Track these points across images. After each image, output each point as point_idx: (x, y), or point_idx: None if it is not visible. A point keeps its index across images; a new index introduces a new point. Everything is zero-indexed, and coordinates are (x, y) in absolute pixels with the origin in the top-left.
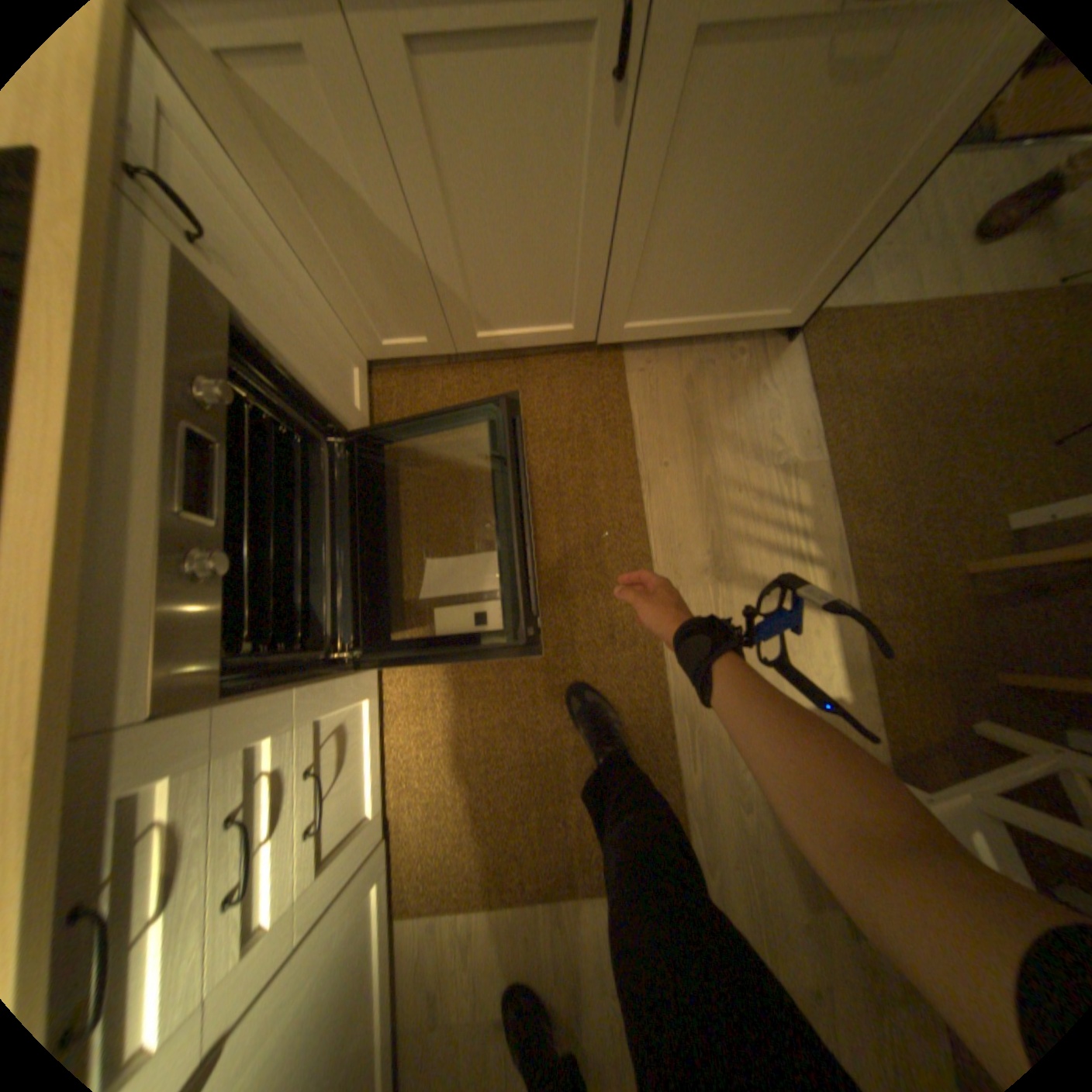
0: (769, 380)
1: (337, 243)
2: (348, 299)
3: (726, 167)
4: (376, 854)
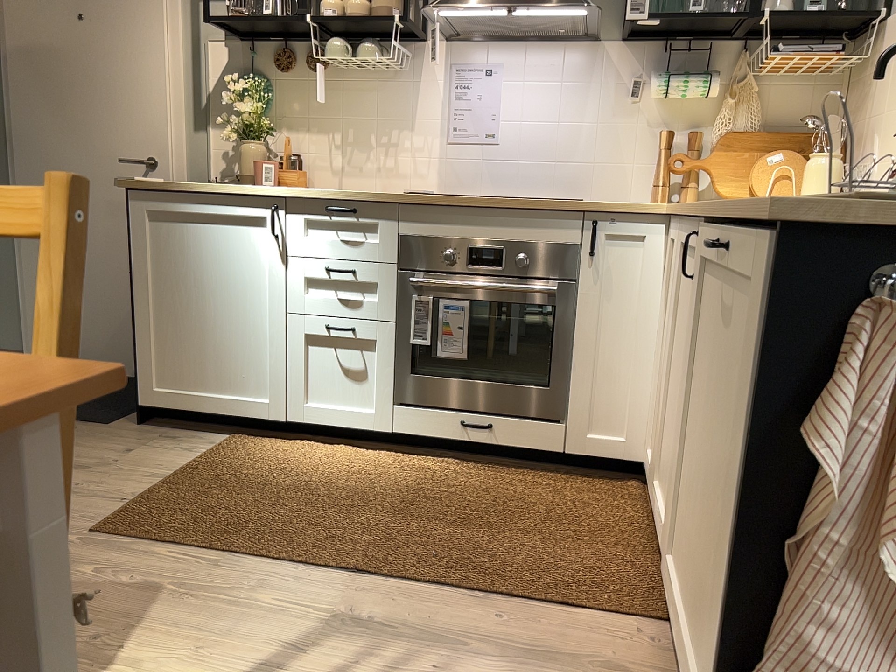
0: None
1: (664, 352)
2: (655, 396)
3: (710, 388)
4: (281, 410)
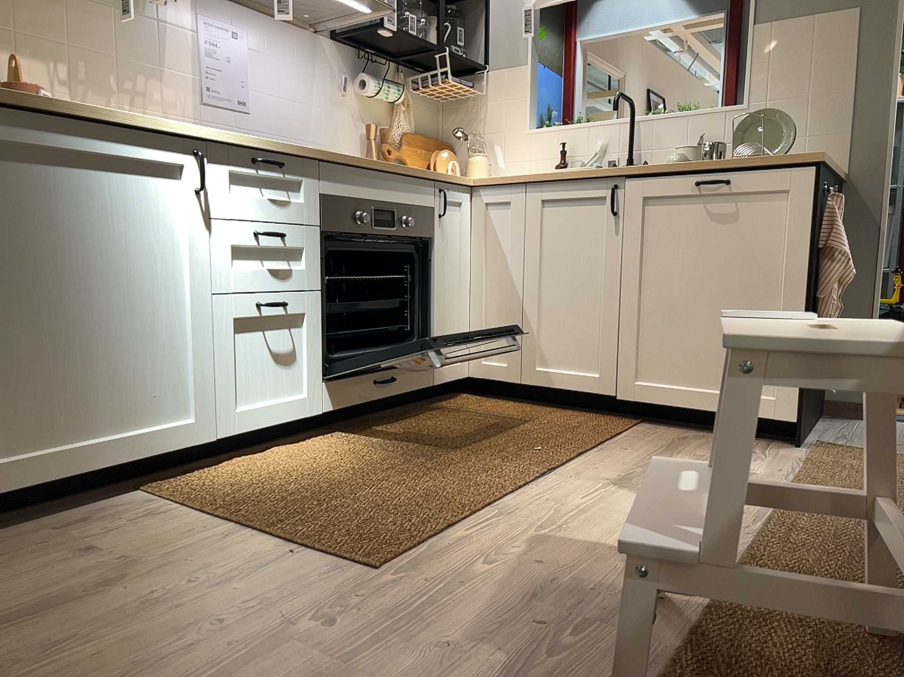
0: (760, 450)
1: (490, 284)
2: (480, 319)
3: (676, 262)
4: (212, 425)
